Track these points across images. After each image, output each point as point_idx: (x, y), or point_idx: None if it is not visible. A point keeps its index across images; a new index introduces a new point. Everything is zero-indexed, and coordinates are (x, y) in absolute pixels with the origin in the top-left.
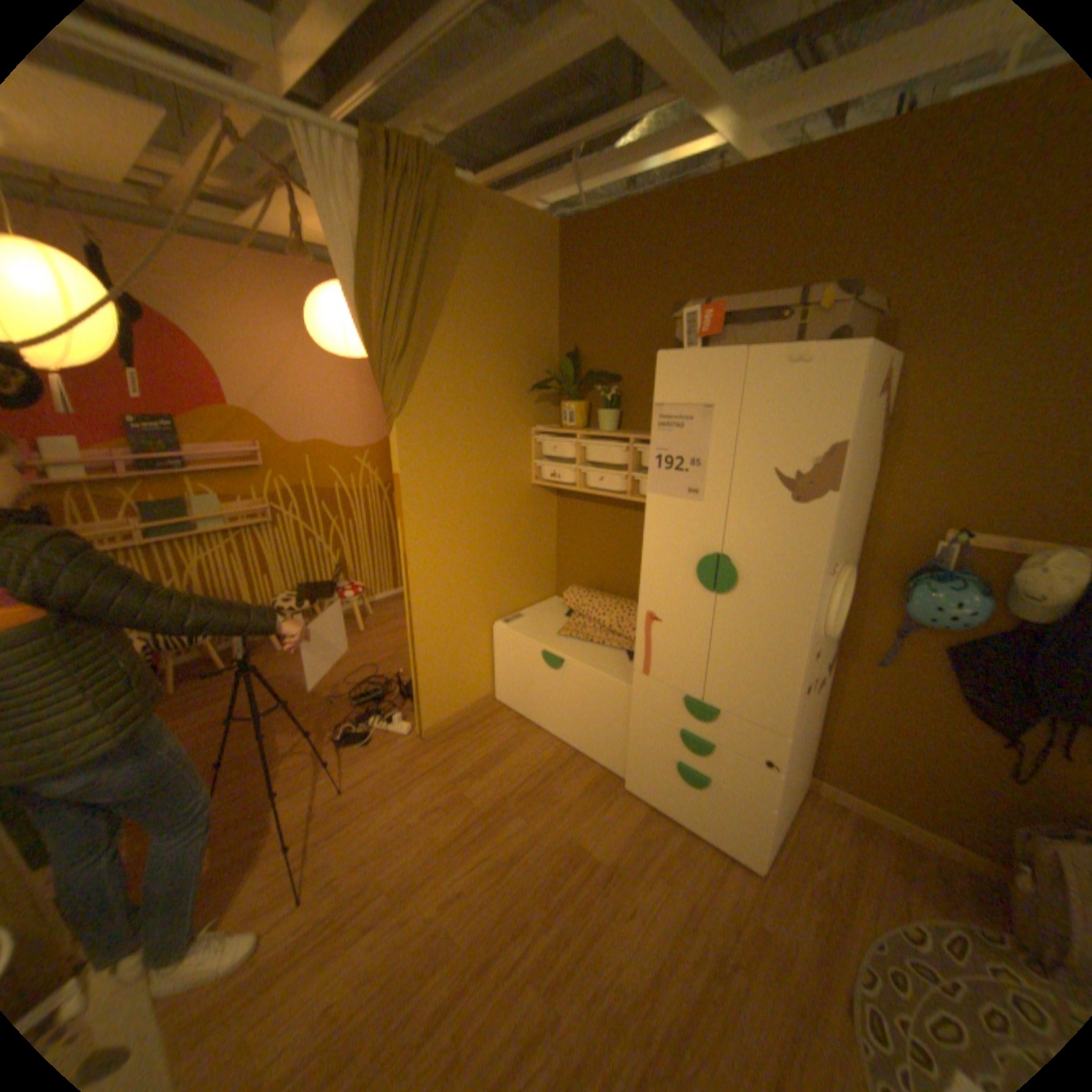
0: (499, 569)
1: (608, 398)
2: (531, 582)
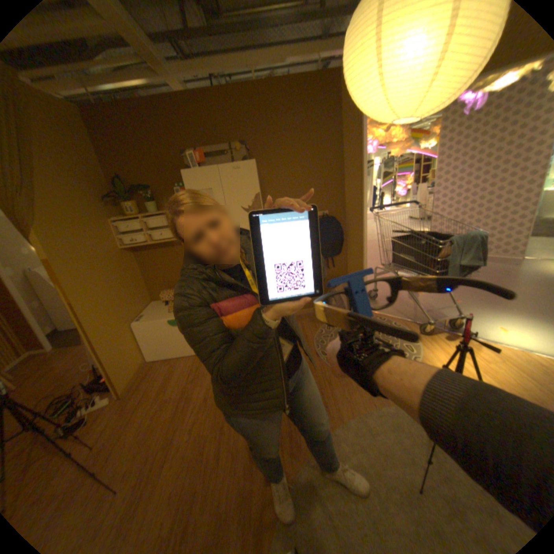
0: (121, 297)
1: (148, 196)
2: (138, 299)
